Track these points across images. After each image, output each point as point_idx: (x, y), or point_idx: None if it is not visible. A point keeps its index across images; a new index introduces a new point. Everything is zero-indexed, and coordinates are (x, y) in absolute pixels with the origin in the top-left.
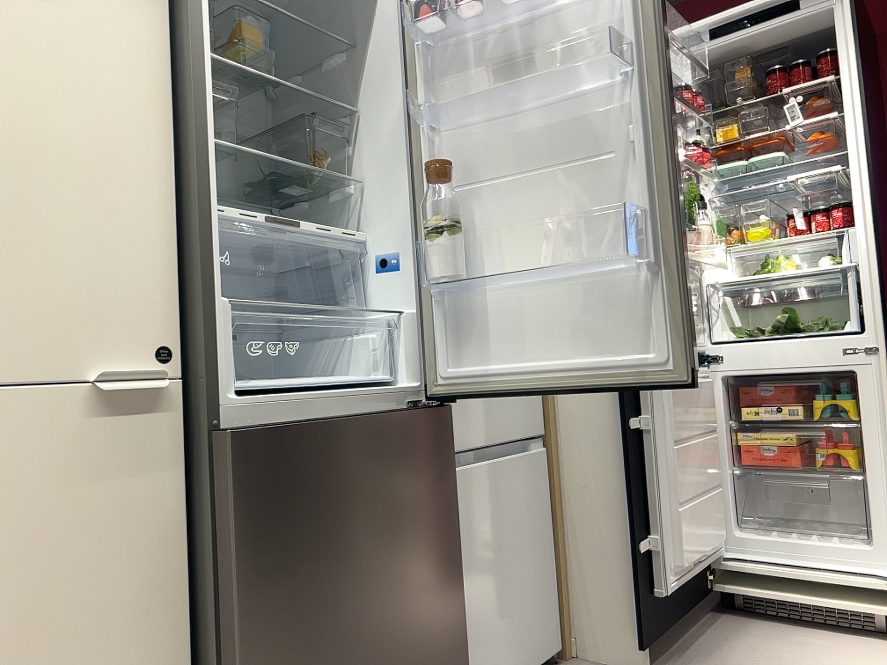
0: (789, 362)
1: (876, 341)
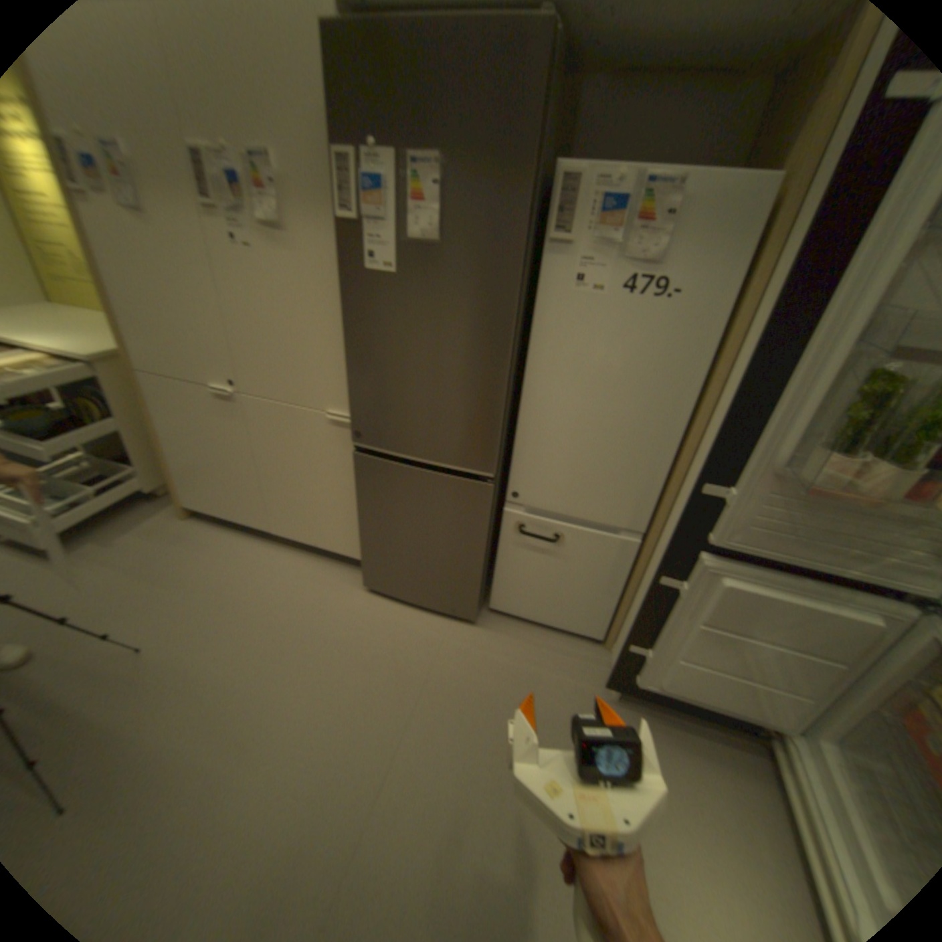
0: None
1: None
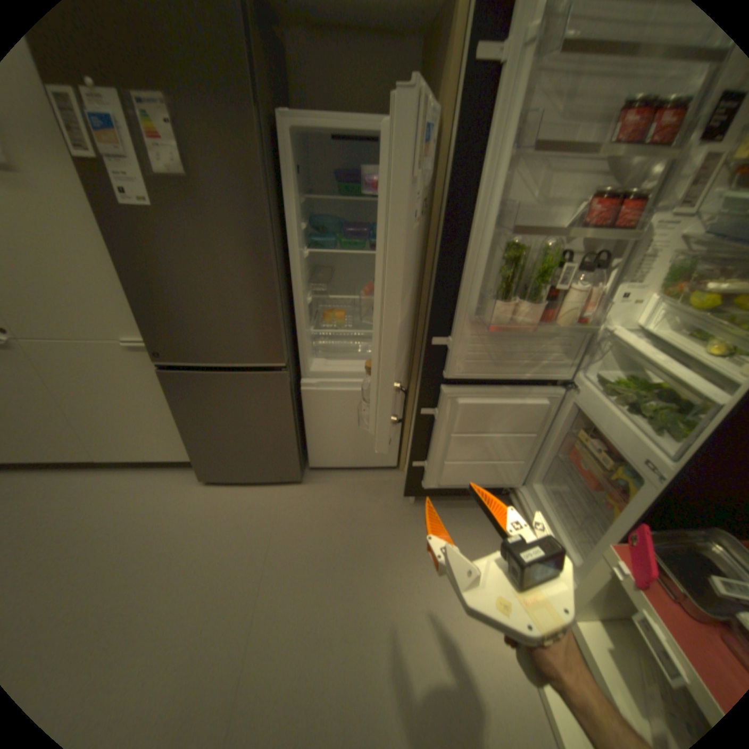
0: (609, 431)
1: (672, 479)
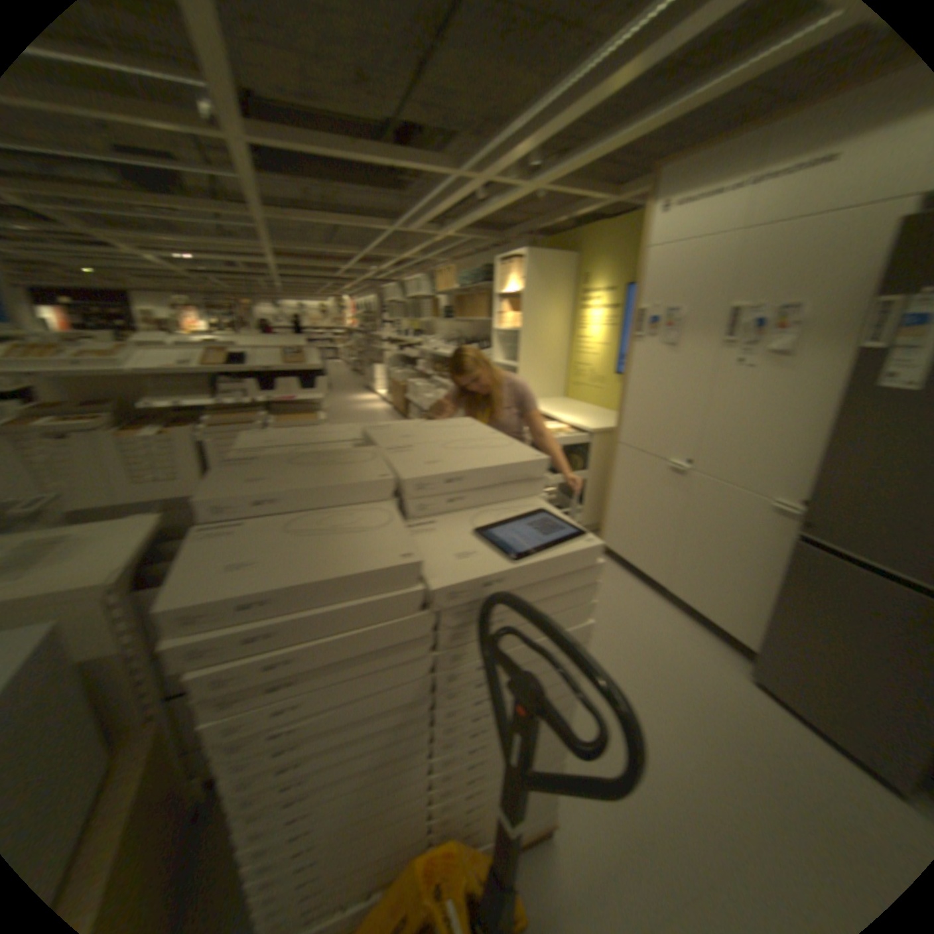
0: None
1: None
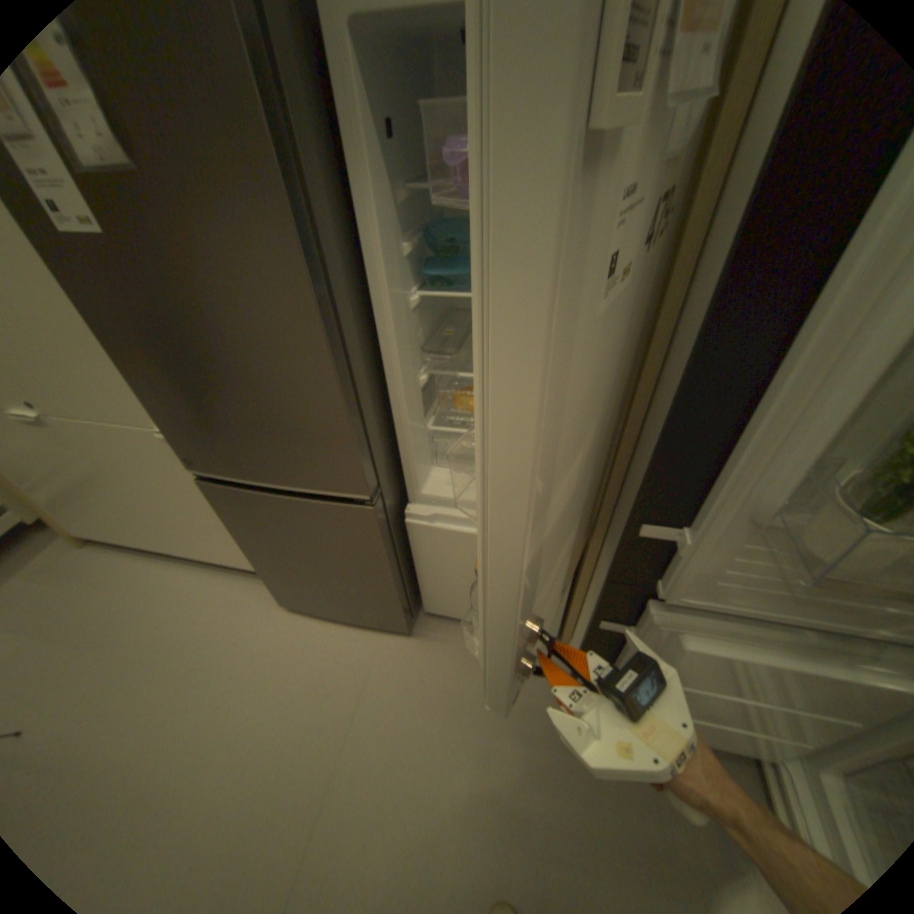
0: None
1: None
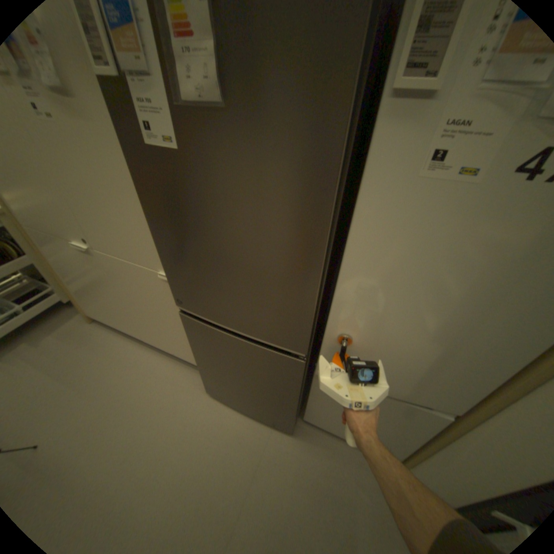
0: None
1: None
